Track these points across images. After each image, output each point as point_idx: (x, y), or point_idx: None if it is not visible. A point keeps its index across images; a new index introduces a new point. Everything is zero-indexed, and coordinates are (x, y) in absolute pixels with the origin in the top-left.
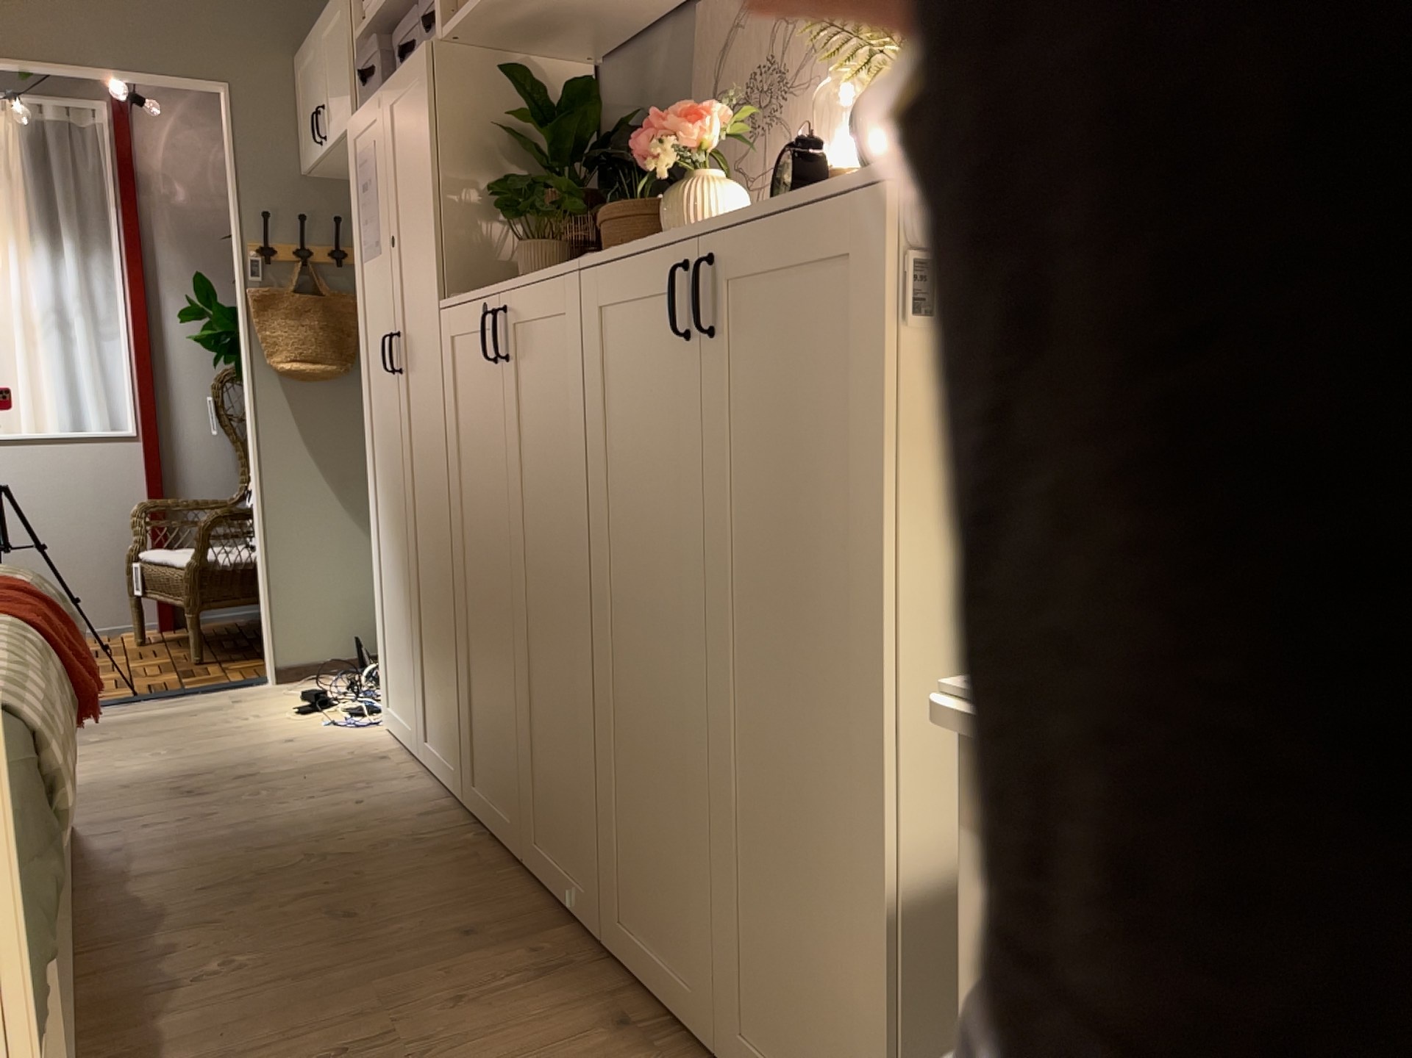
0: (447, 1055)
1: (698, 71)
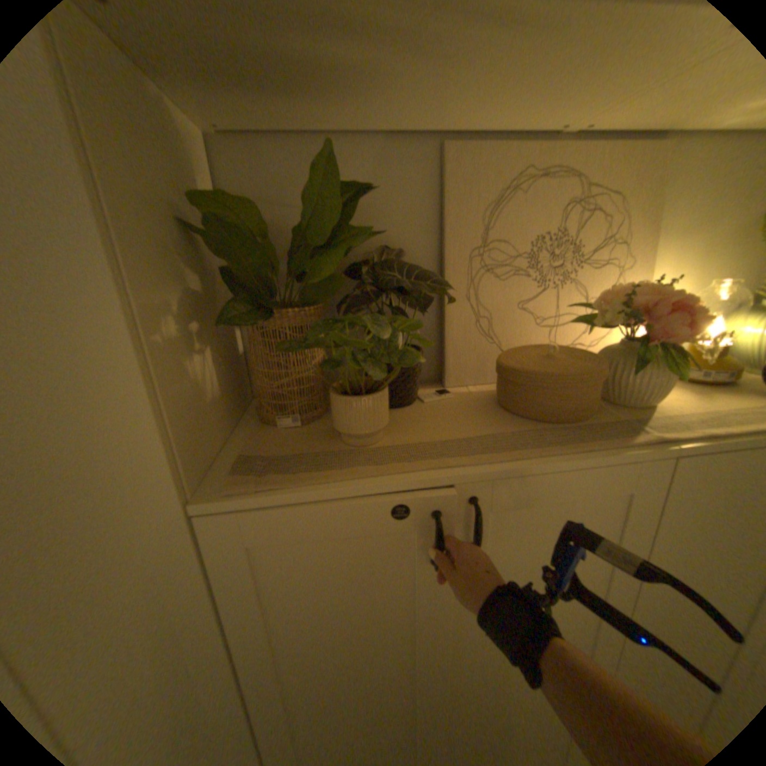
0: None
1: (452, 209)
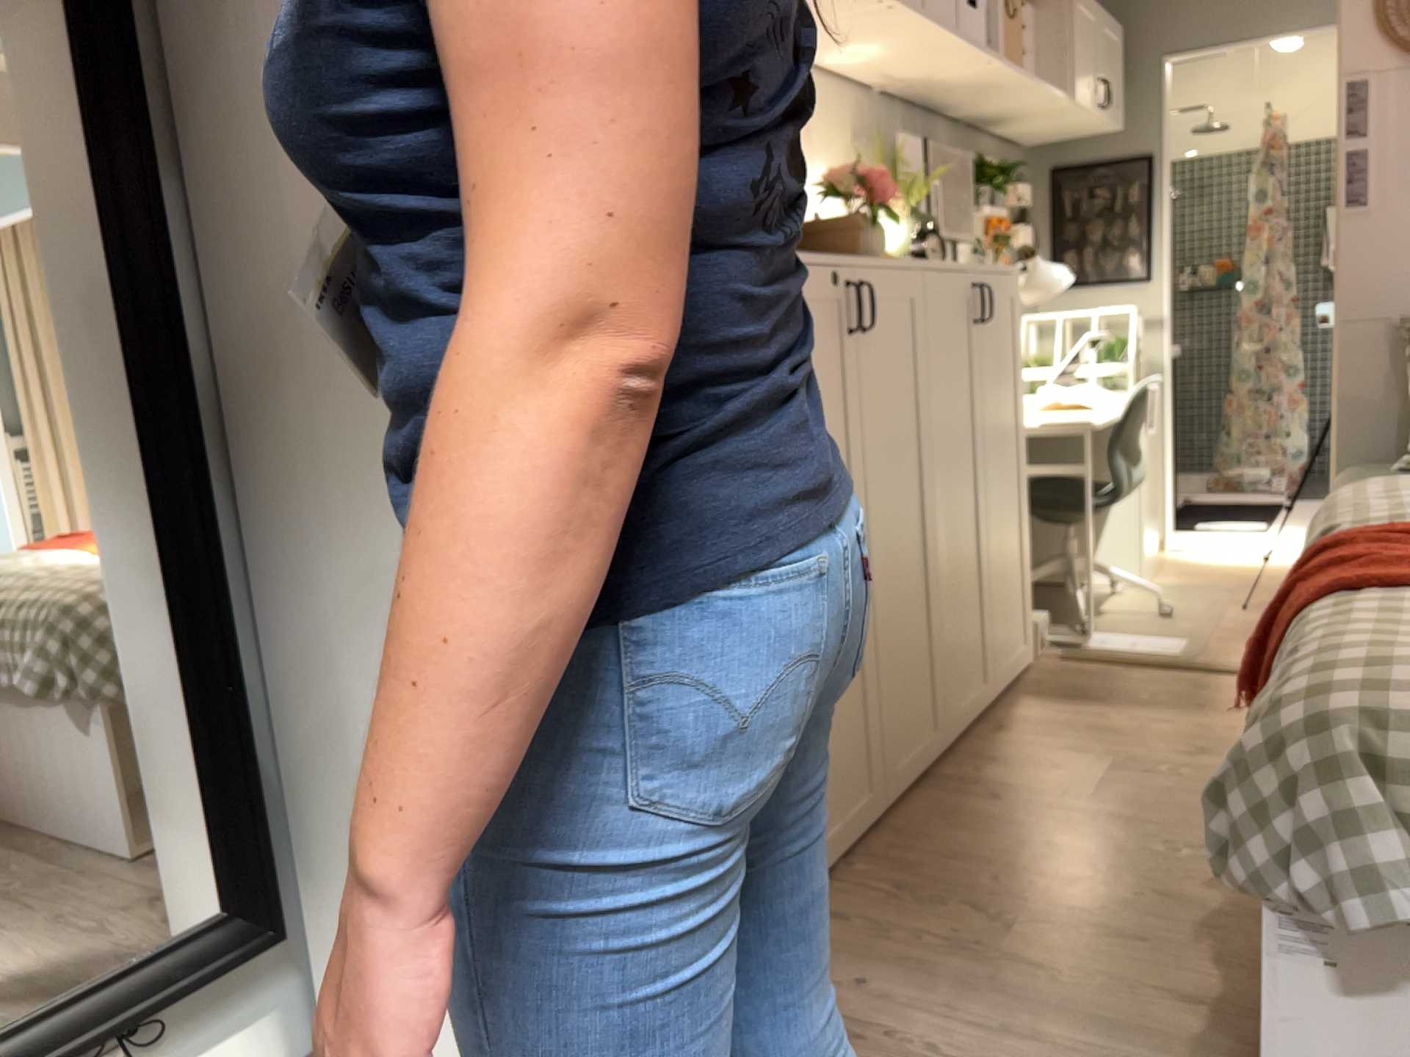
0: (1091, 754)
1: None
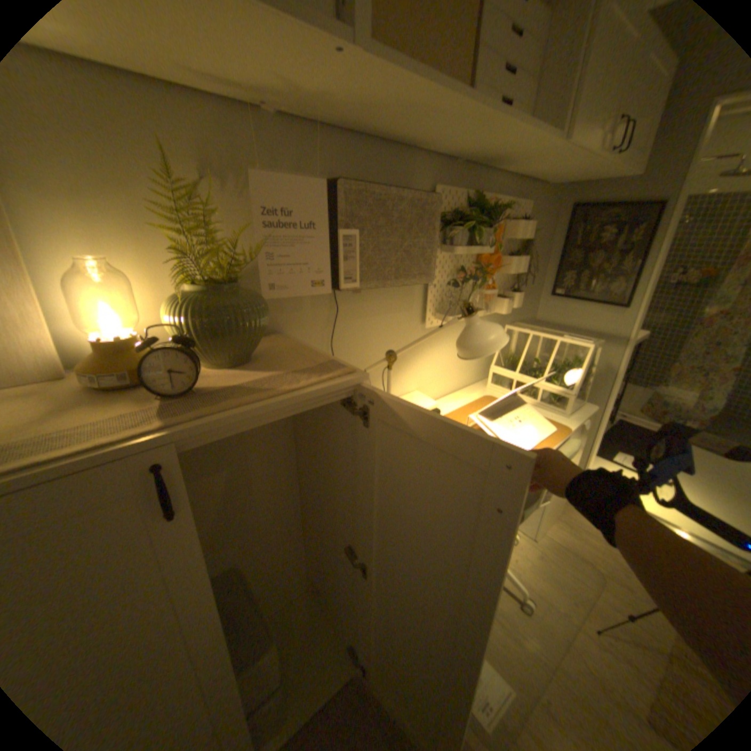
0: None
1: None
